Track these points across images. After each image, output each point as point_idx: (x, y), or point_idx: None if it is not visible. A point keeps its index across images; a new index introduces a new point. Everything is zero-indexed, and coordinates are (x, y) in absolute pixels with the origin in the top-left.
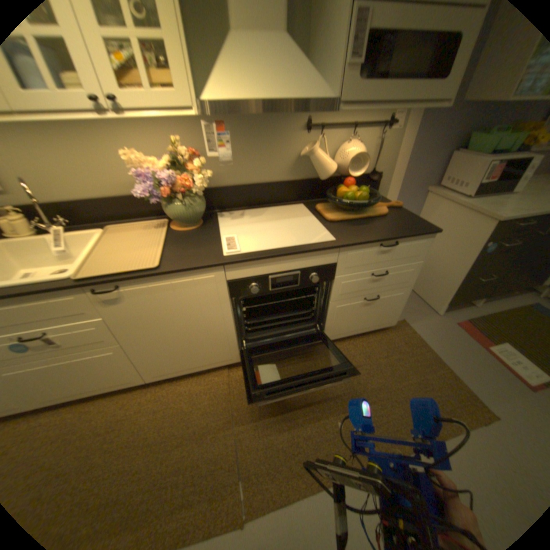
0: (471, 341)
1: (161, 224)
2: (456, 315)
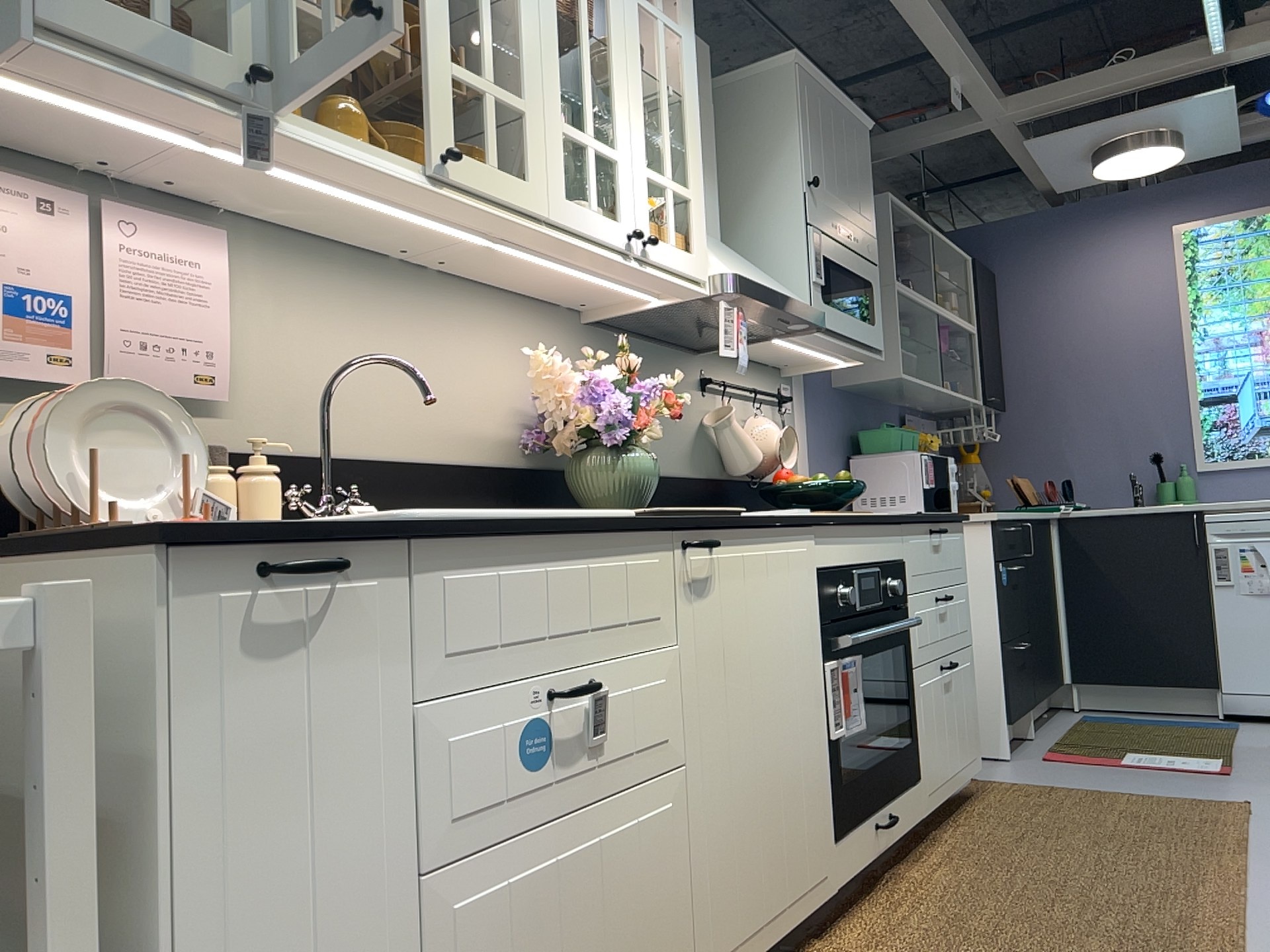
0: (1091, 765)
1: None
2: (1025, 753)
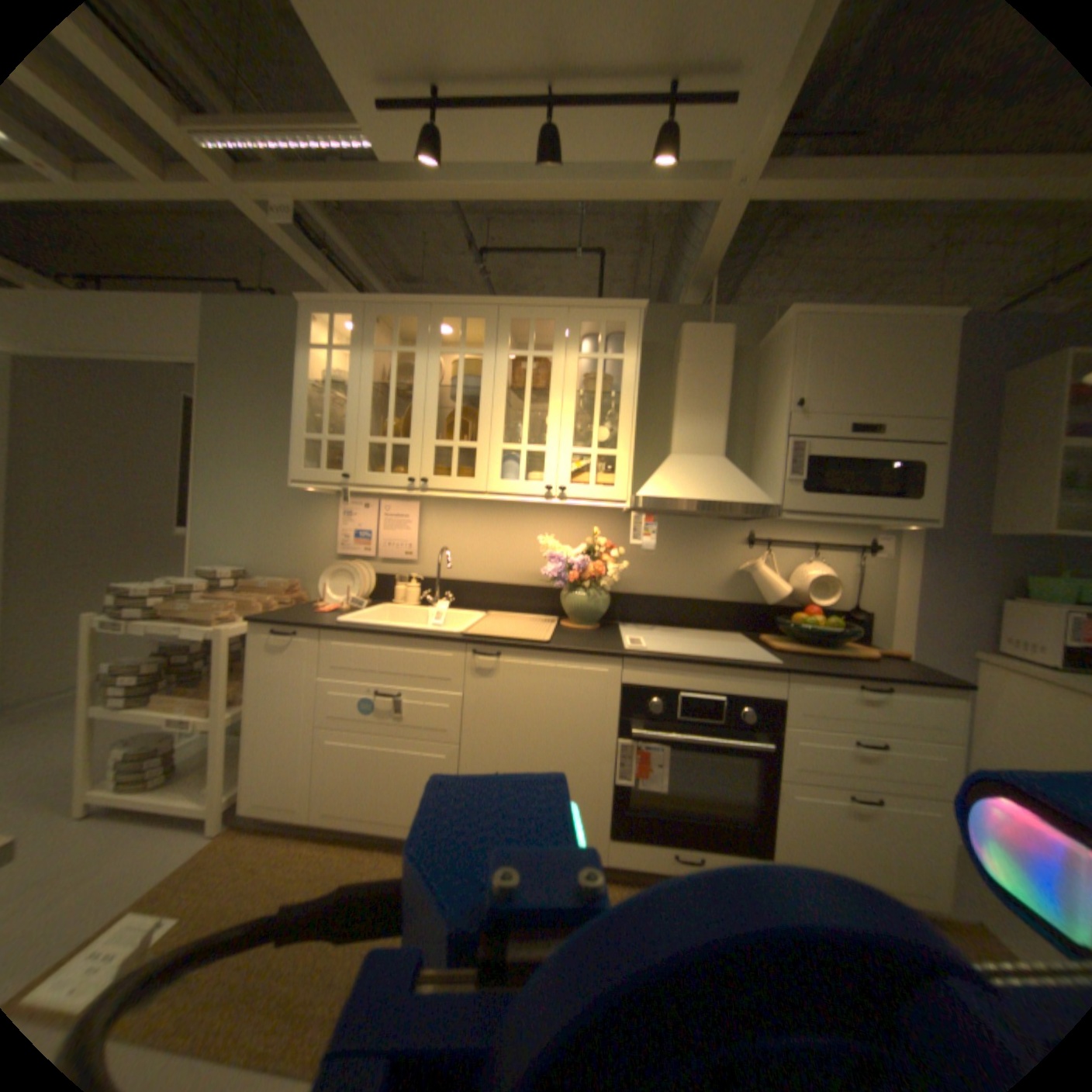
0: None
1: (549, 621)
2: None
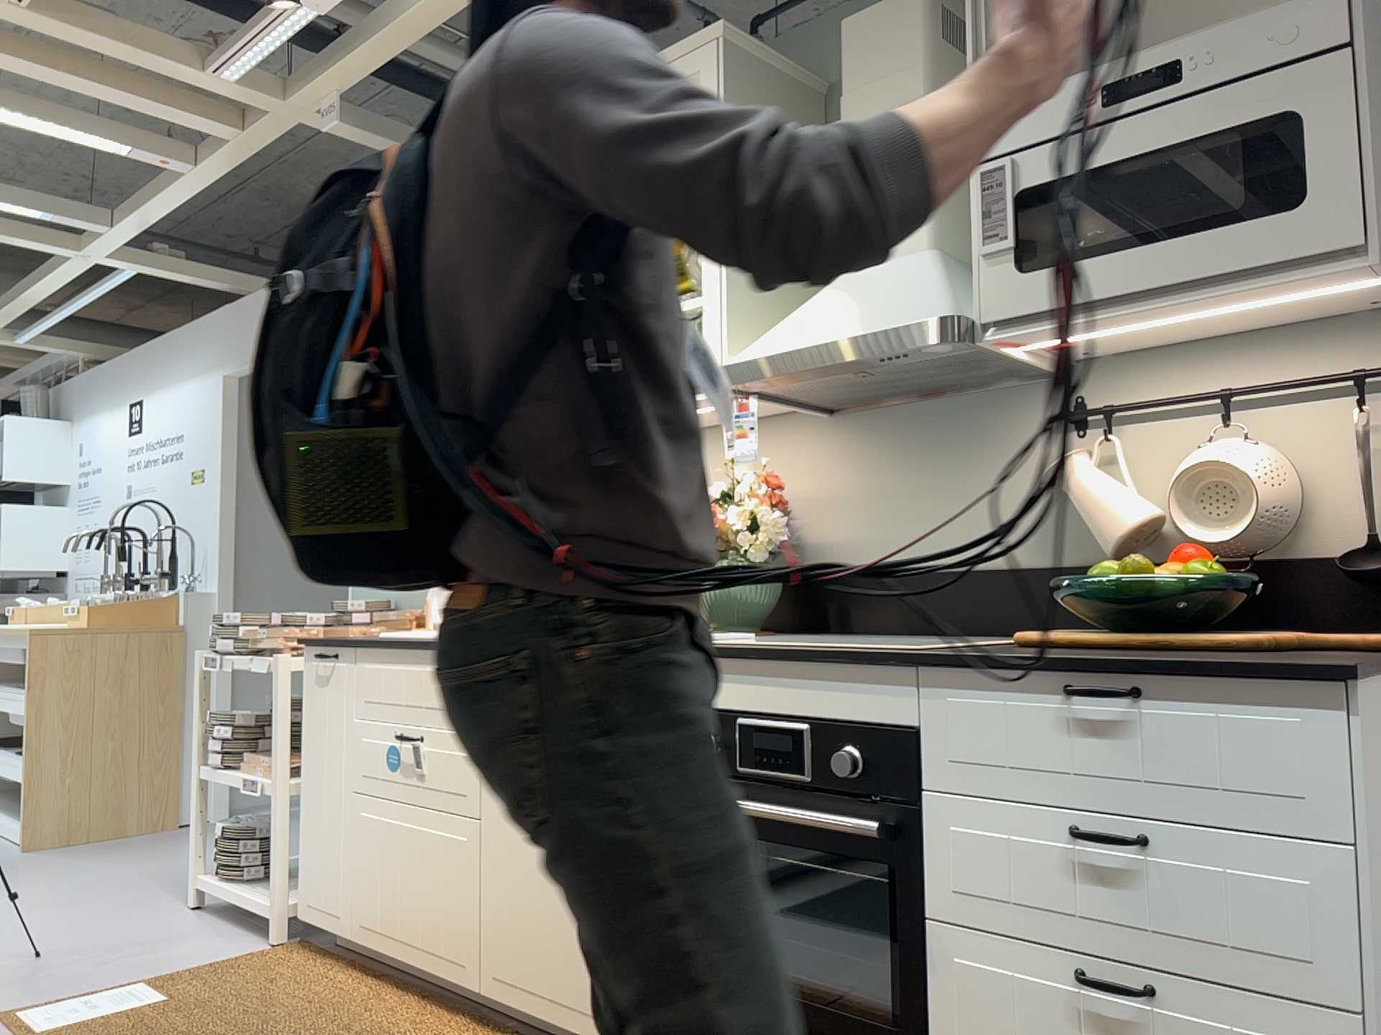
0: None
1: None
2: None
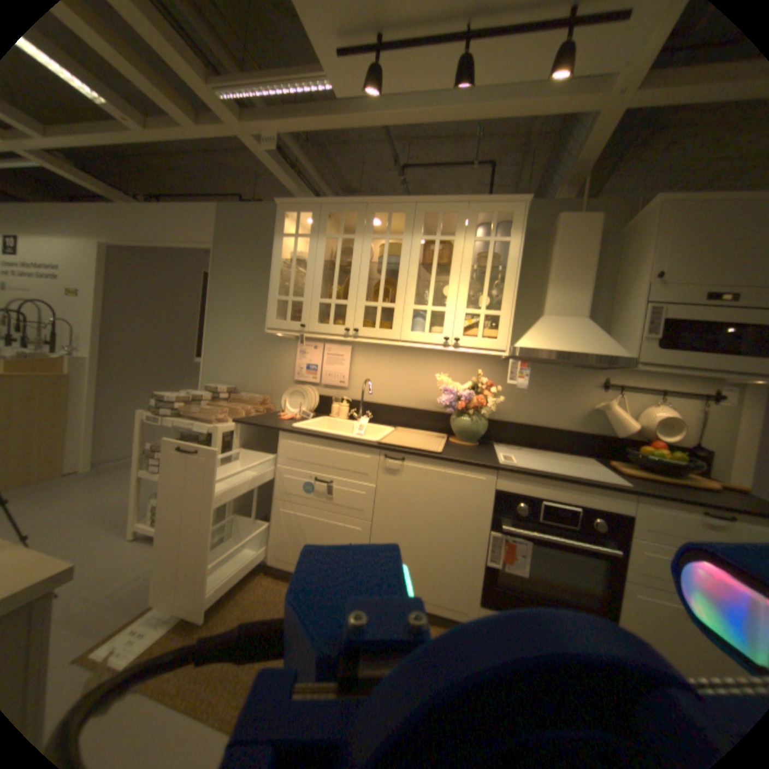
0: None
1: (441, 437)
2: None
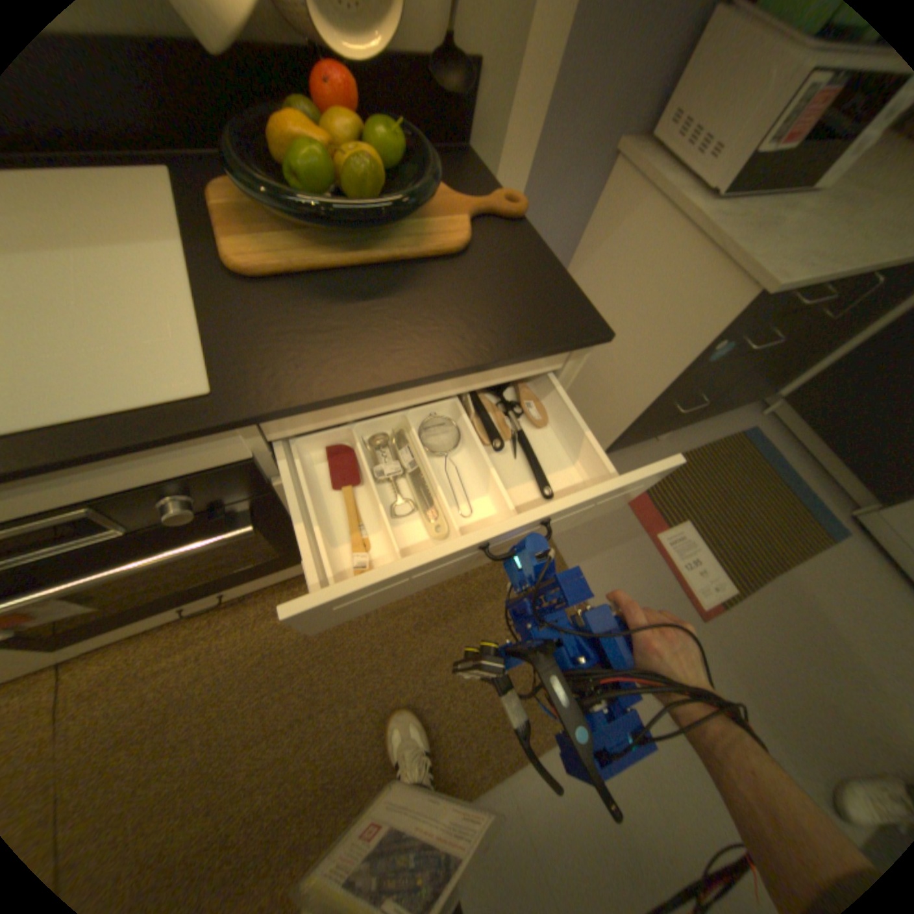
0: (631, 521)
1: None
2: (617, 461)
